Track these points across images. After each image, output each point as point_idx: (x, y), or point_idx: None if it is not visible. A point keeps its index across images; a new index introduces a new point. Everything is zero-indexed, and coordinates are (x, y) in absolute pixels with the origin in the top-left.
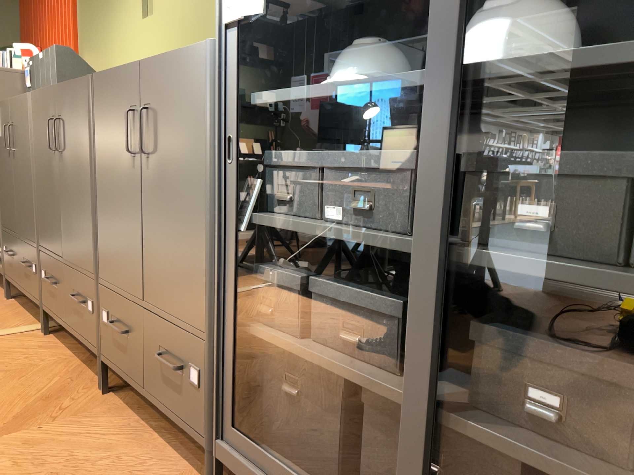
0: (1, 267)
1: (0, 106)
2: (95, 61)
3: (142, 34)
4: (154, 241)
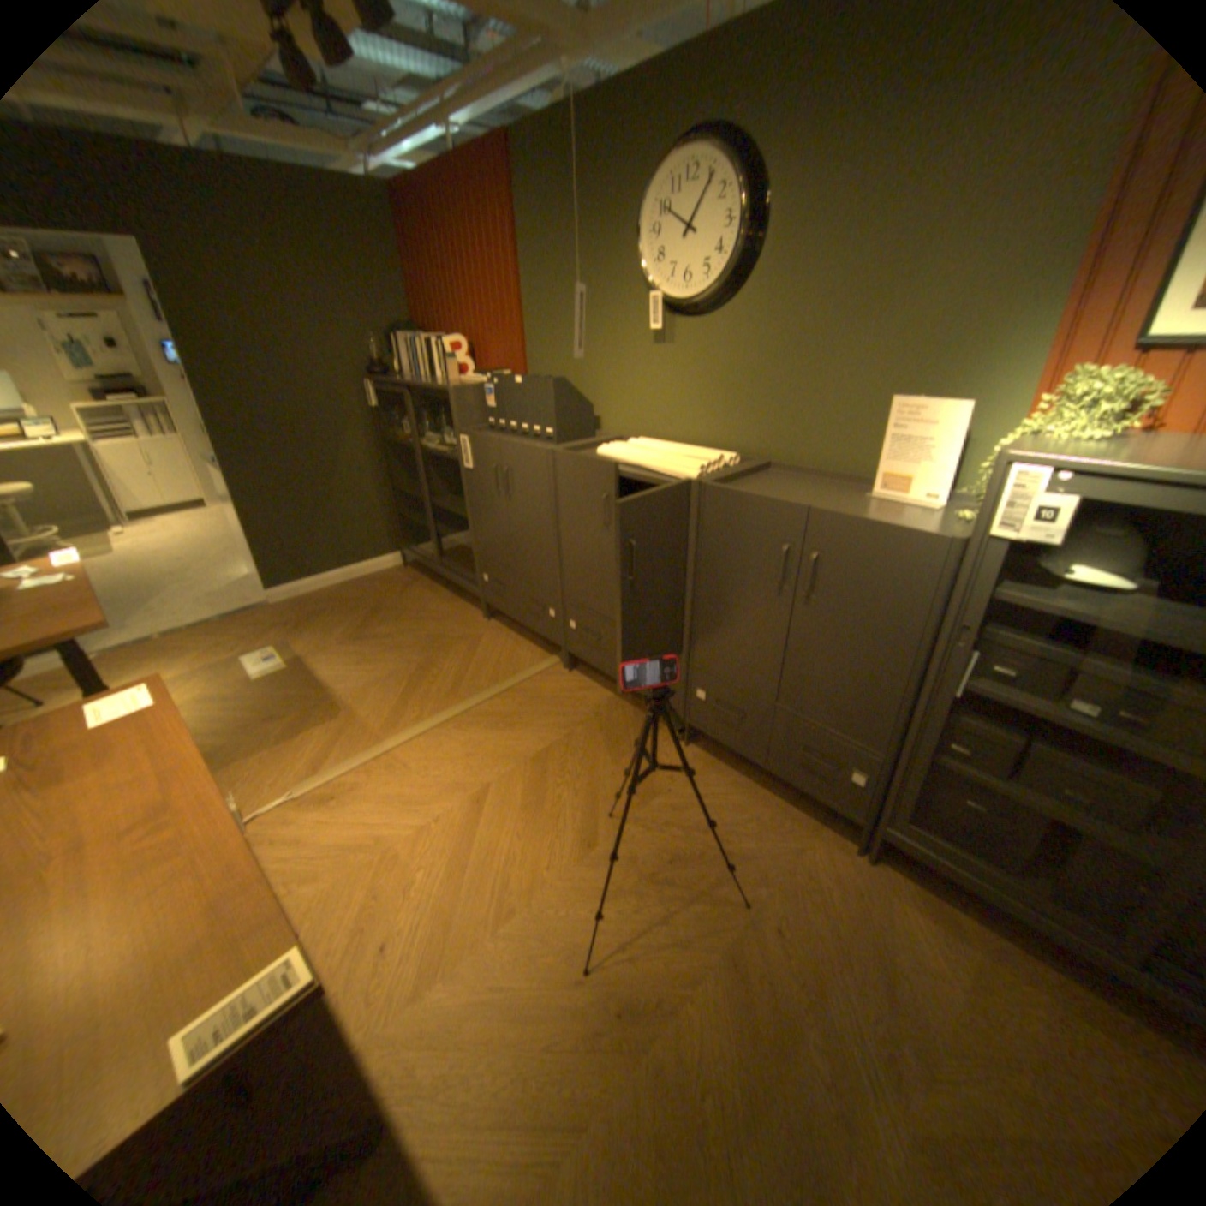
0: (474, 590)
1: (477, 439)
2: (558, 368)
3: (653, 361)
4: (809, 665)
